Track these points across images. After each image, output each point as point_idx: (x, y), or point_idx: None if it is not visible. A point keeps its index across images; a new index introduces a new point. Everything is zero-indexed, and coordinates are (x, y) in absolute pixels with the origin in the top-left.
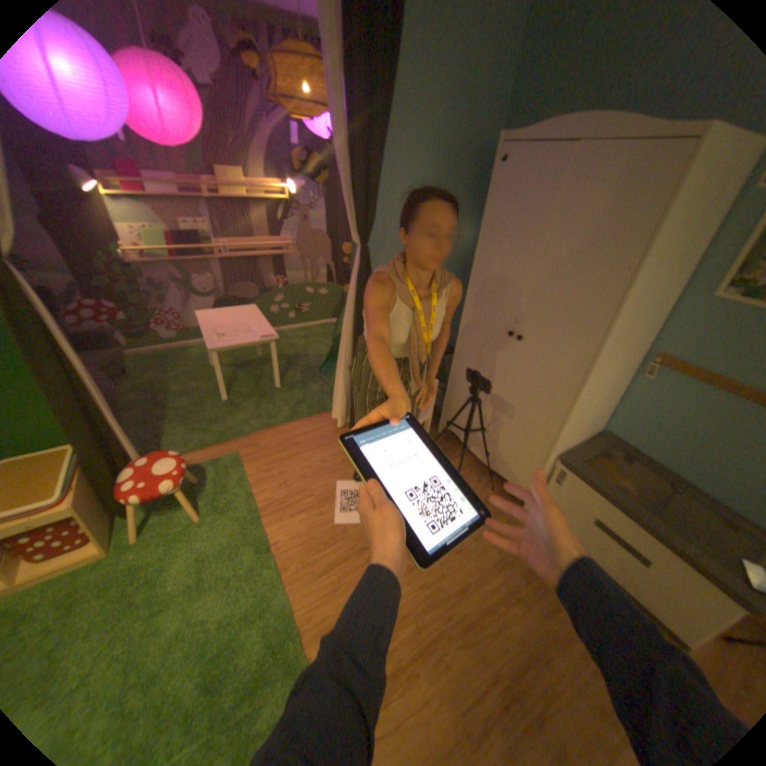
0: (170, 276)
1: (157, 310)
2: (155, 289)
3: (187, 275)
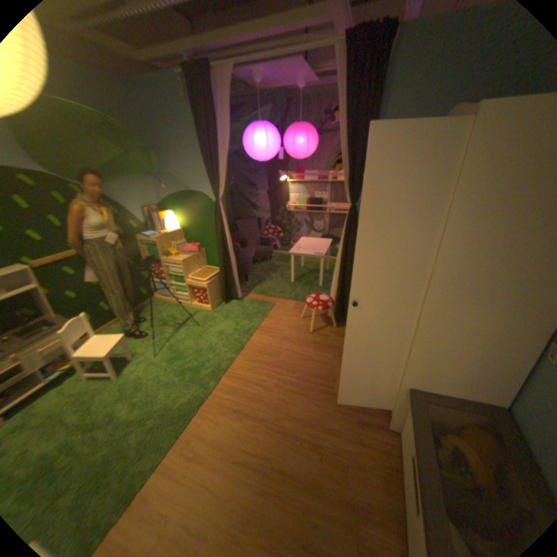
0: (304, 219)
1: (295, 235)
2: (297, 225)
3: (312, 220)
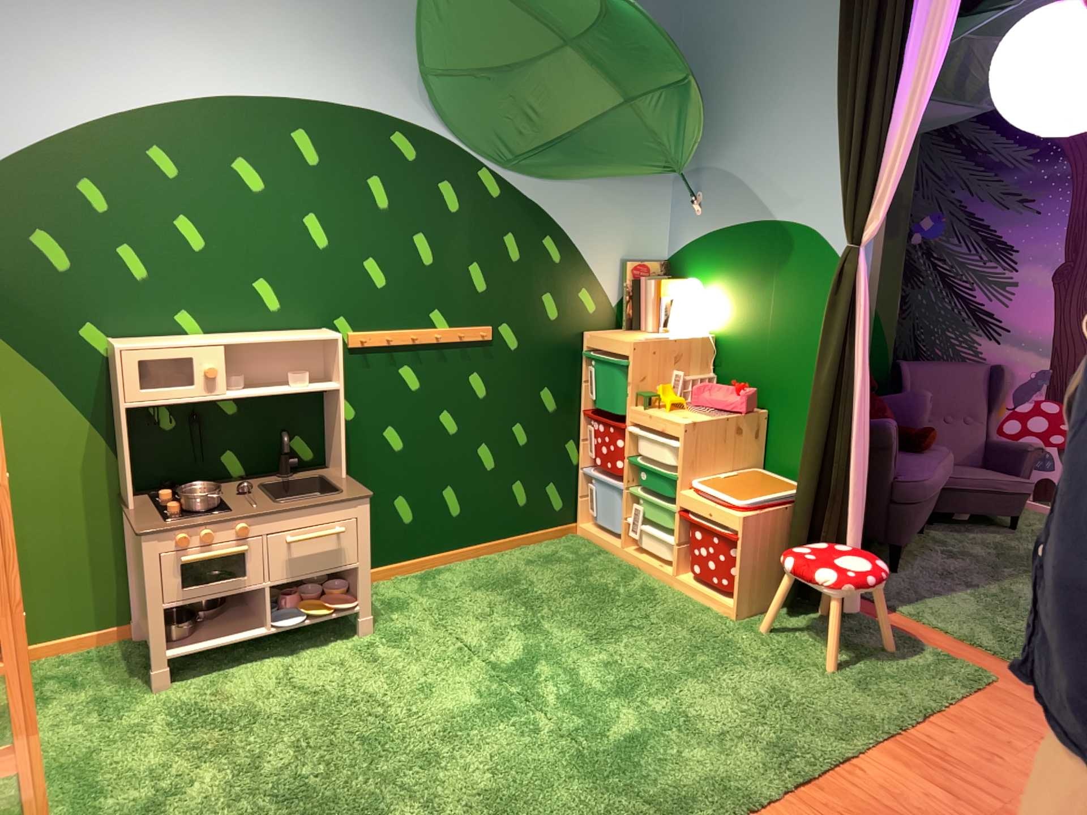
0: None
1: None
2: None
3: None
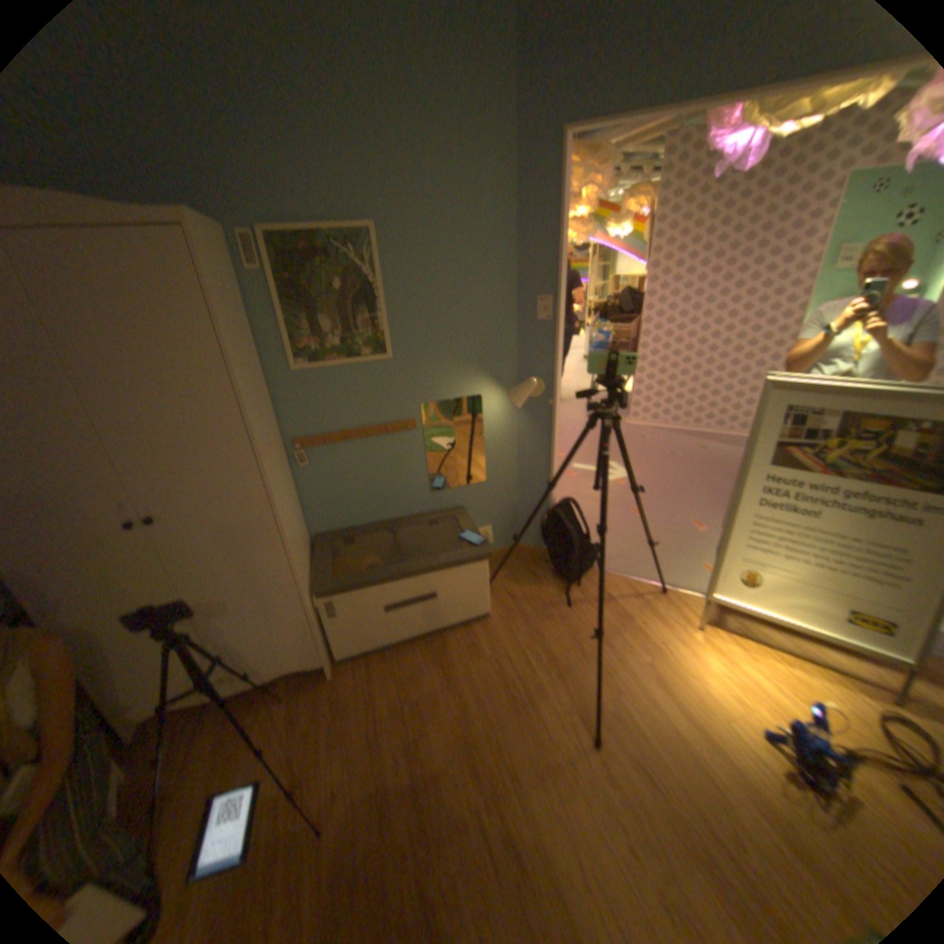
0: None
1: None
2: None
3: None
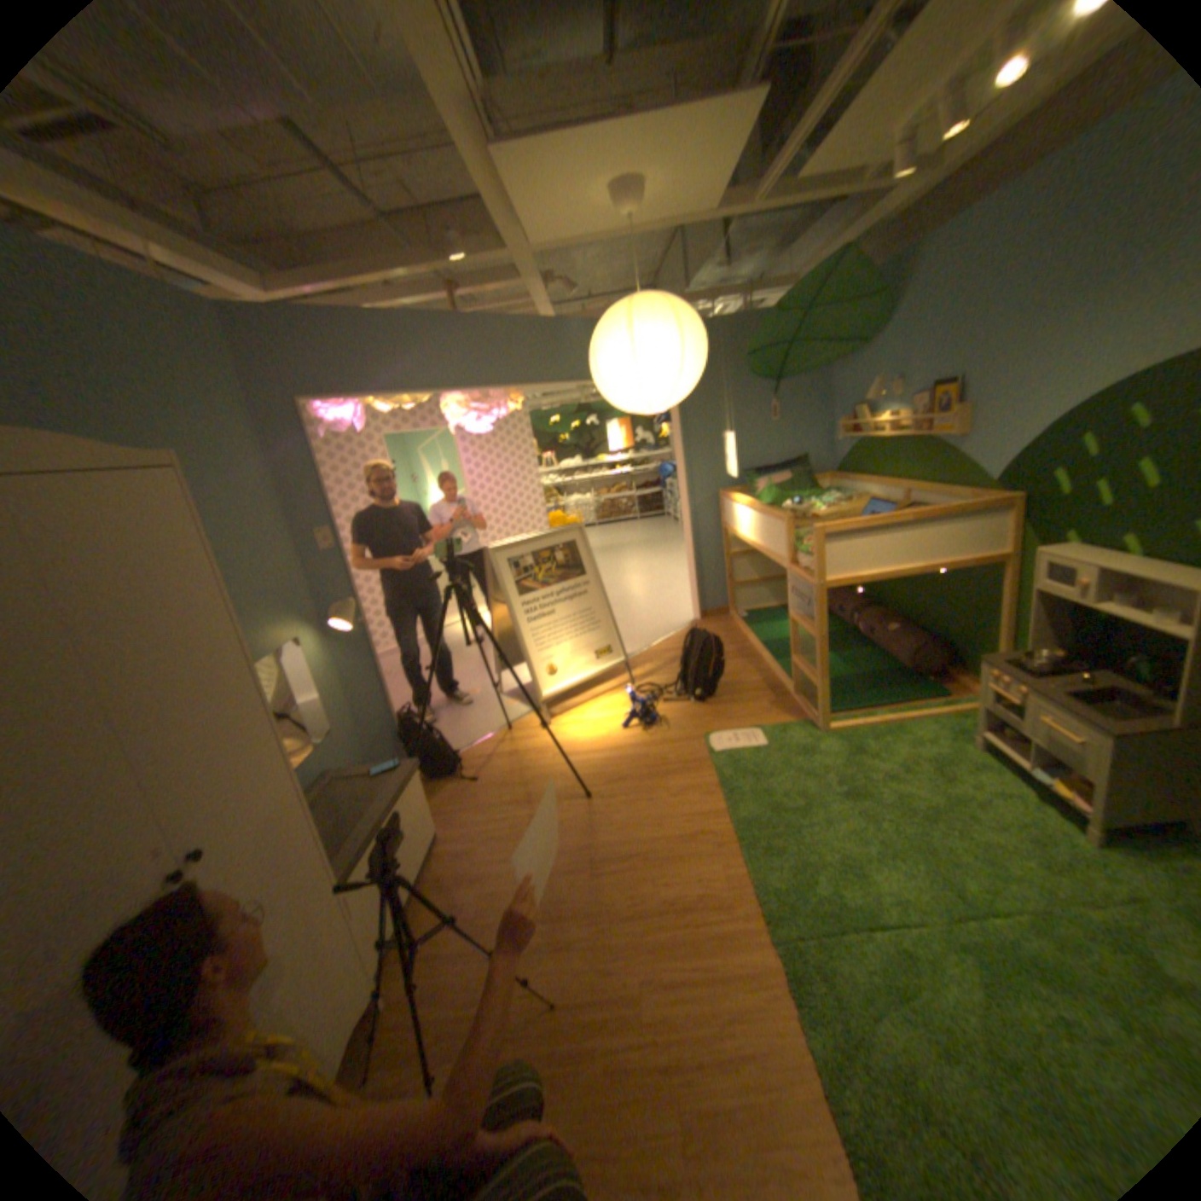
0: None
1: None
2: None
3: None
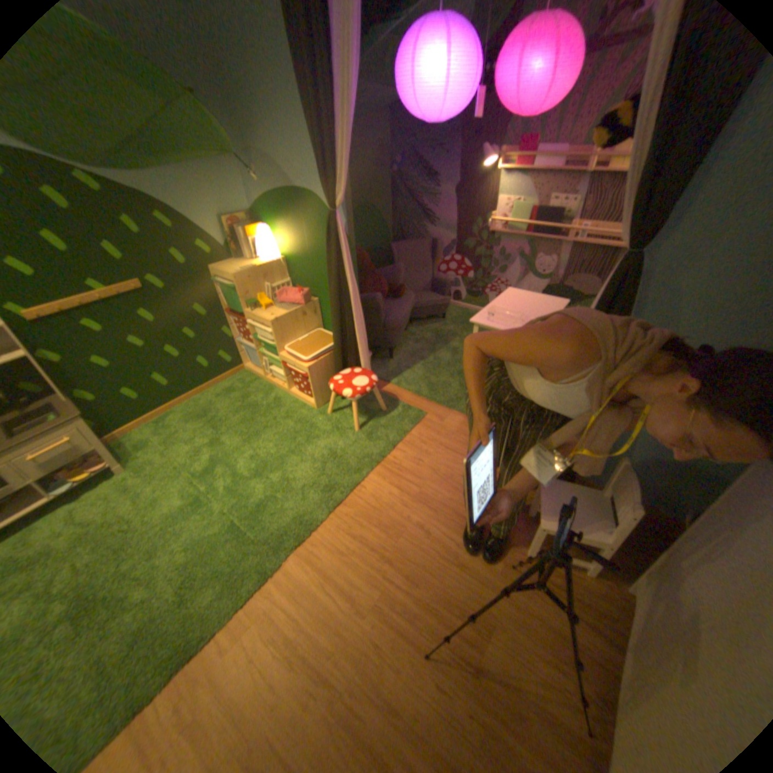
0: (519, 250)
1: (495, 278)
2: (502, 259)
3: (534, 252)
